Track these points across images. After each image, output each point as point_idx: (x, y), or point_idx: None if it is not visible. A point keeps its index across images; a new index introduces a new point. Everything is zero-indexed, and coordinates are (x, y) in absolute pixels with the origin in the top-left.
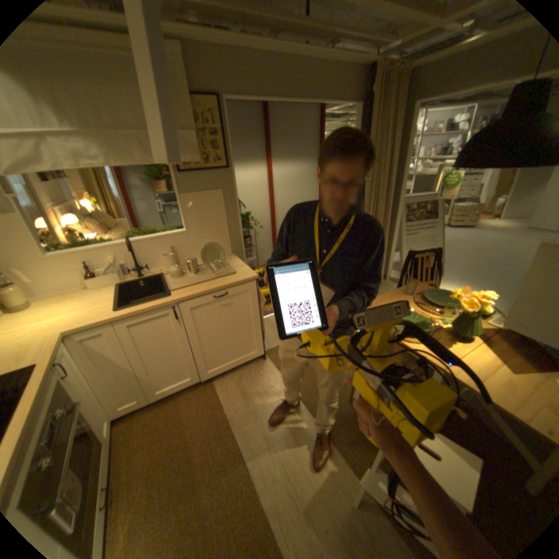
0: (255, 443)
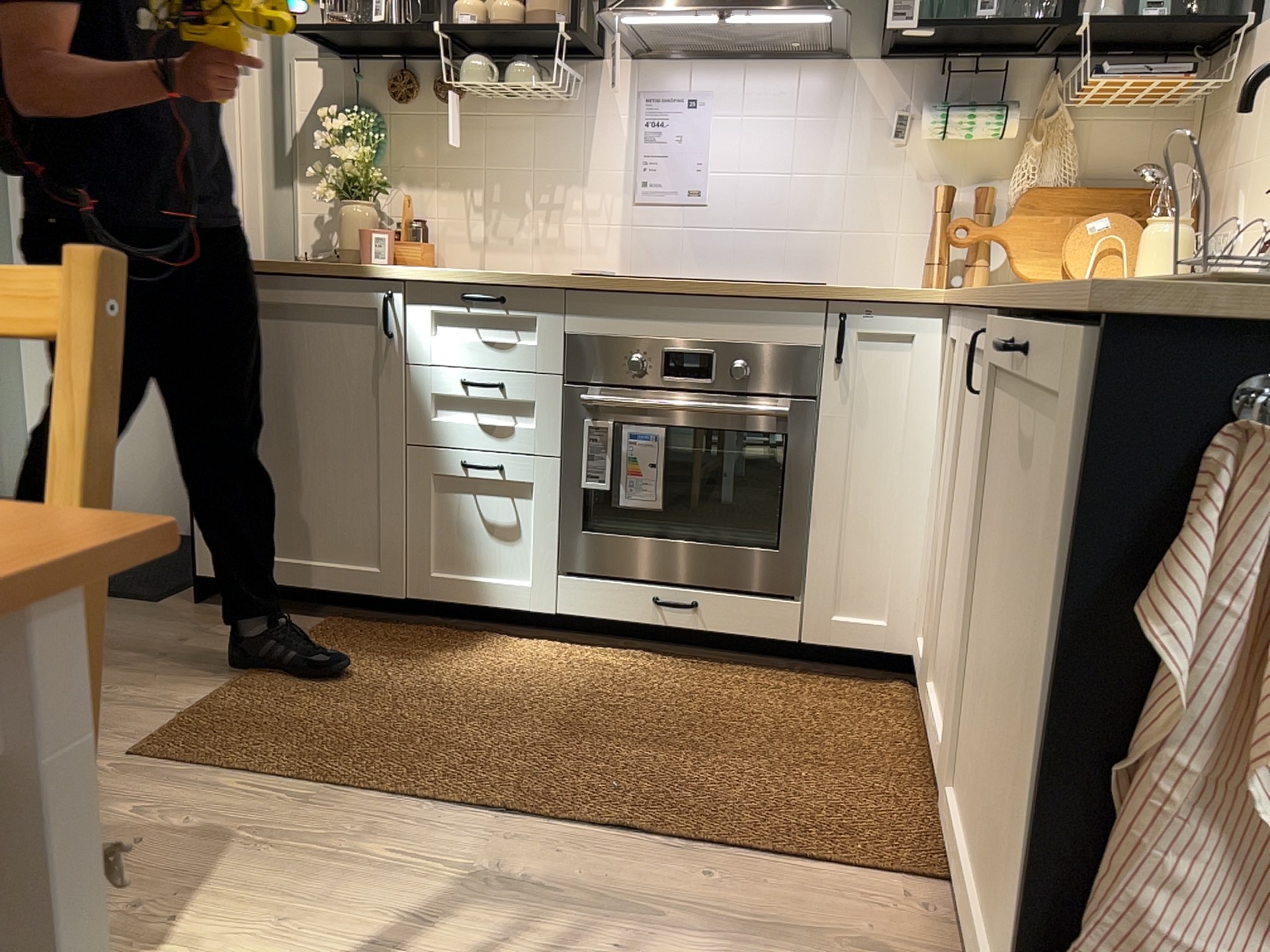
0: (529, 868)
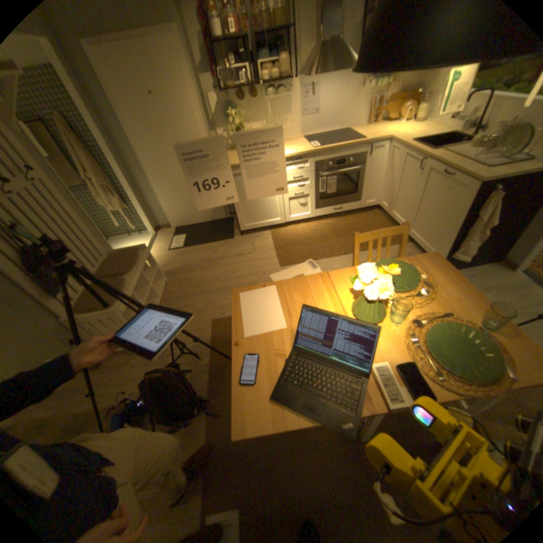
0: None
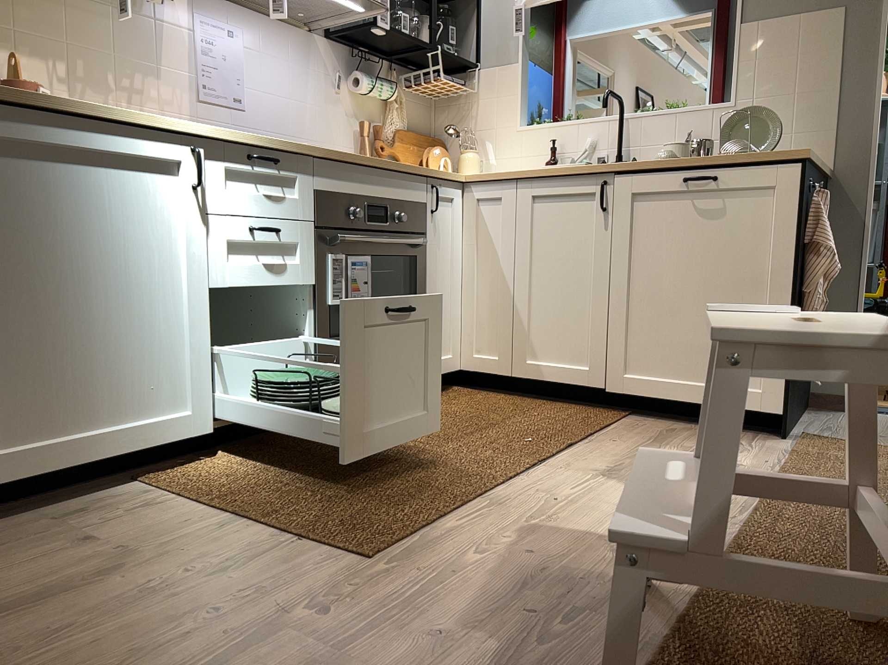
0: (593, 465)
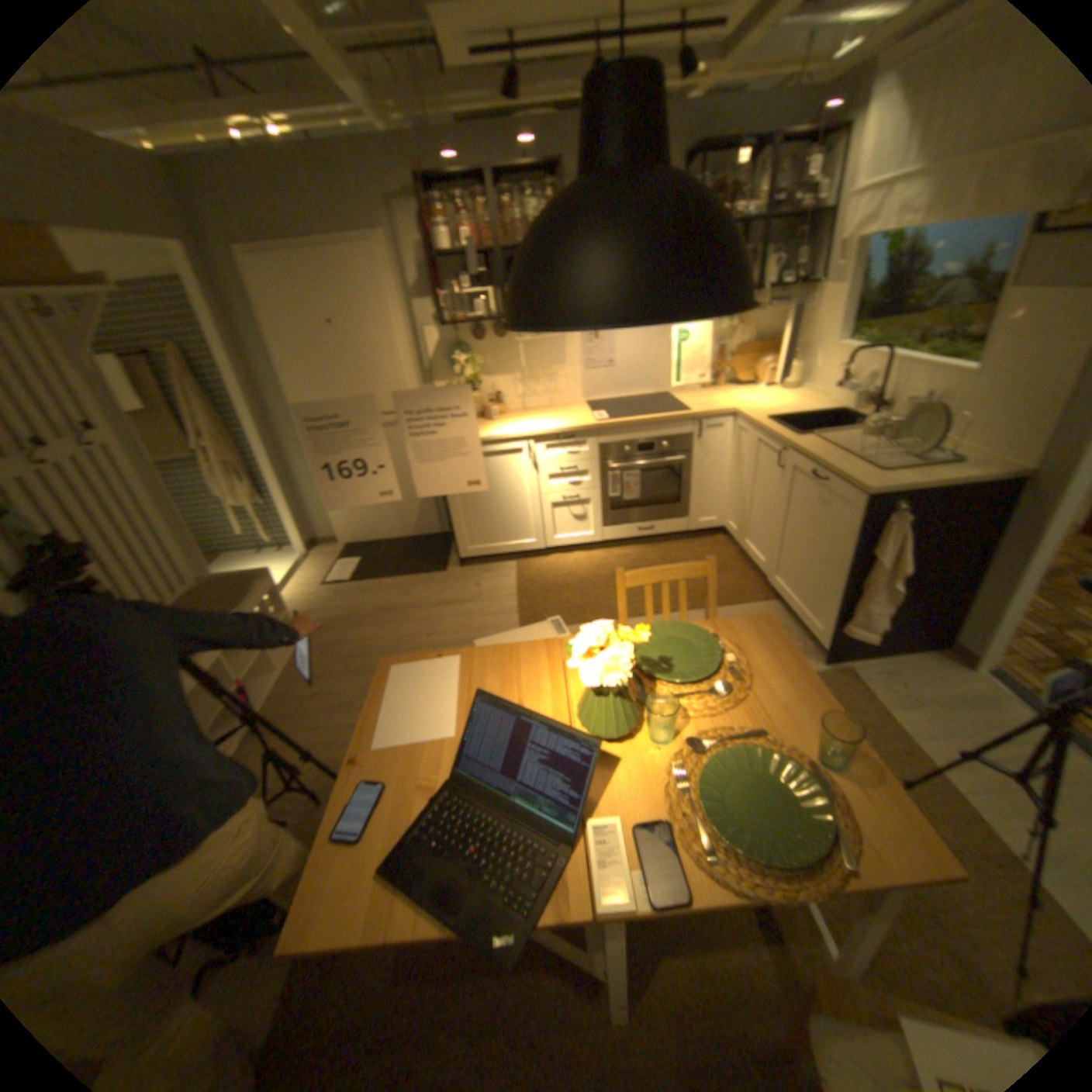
0: None
